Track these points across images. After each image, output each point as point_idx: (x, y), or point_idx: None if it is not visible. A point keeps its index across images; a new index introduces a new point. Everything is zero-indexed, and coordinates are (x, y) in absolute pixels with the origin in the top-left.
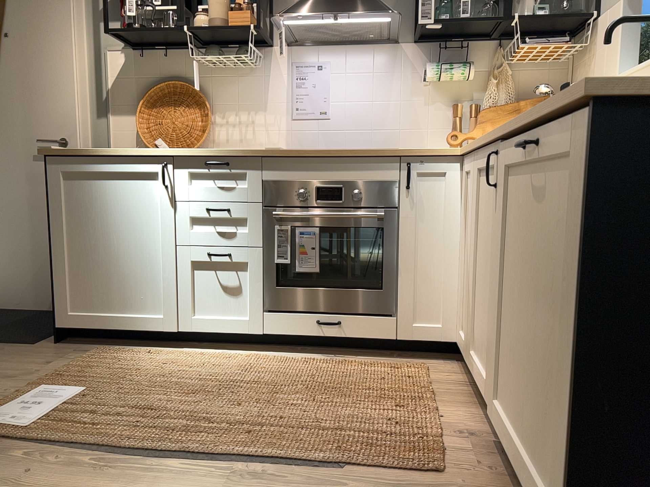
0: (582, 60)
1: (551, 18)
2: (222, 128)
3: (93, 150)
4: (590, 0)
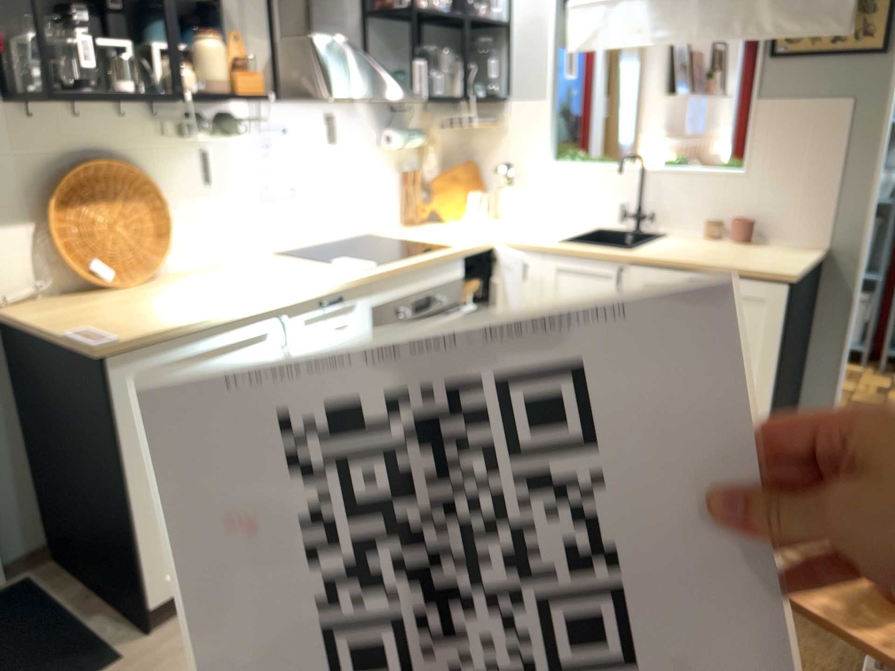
0: (490, 129)
1: (490, 98)
2: (176, 225)
3: (188, 324)
4: (498, 79)
